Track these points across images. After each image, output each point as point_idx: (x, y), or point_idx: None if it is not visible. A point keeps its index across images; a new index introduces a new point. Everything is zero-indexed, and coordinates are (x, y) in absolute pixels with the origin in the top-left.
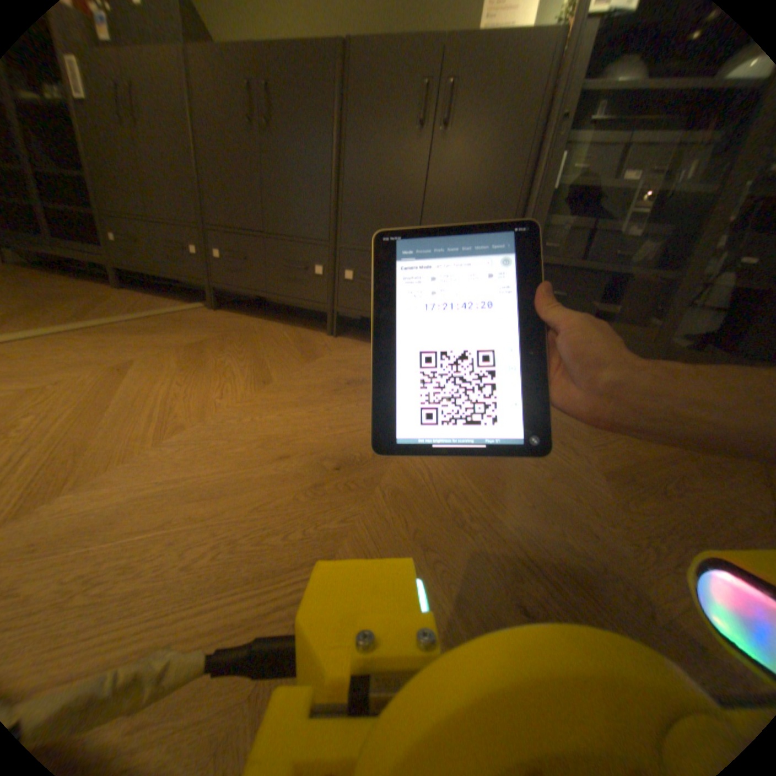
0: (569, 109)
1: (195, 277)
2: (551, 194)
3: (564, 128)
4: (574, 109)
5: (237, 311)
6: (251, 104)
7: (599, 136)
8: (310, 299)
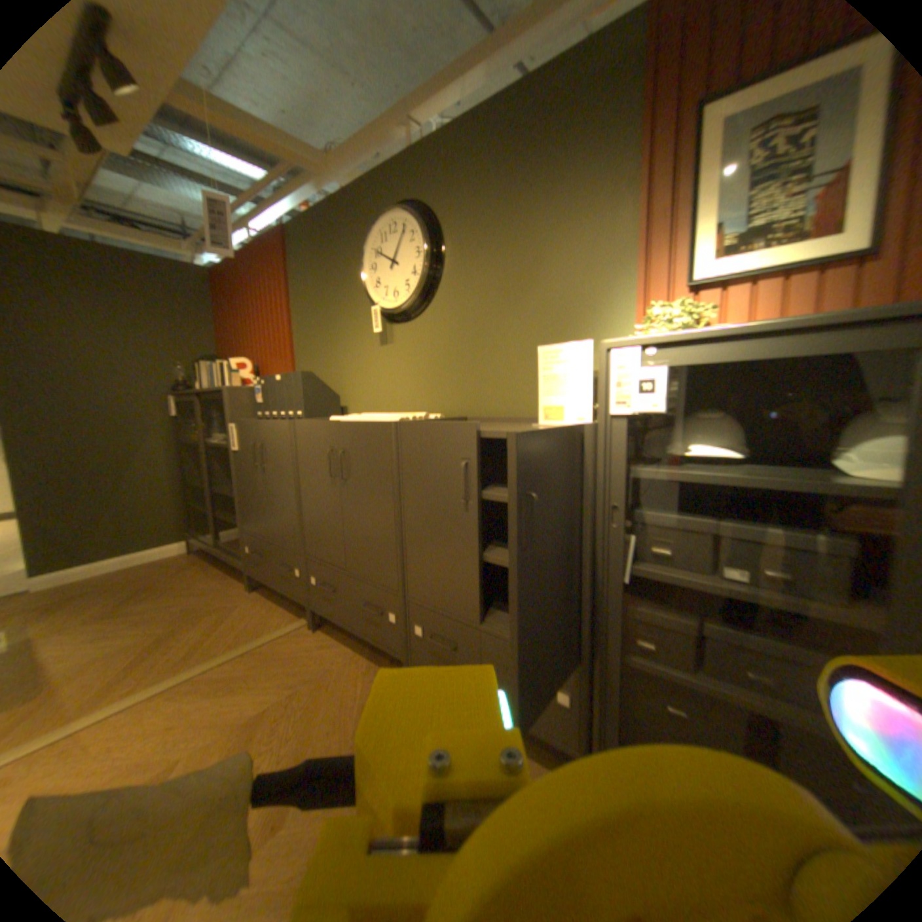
0: (614, 503)
1: (299, 596)
2: (618, 592)
3: (614, 521)
4: (621, 504)
5: (333, 631)
6: (334, 465)
7: (671, 521)
8: (386, 644)
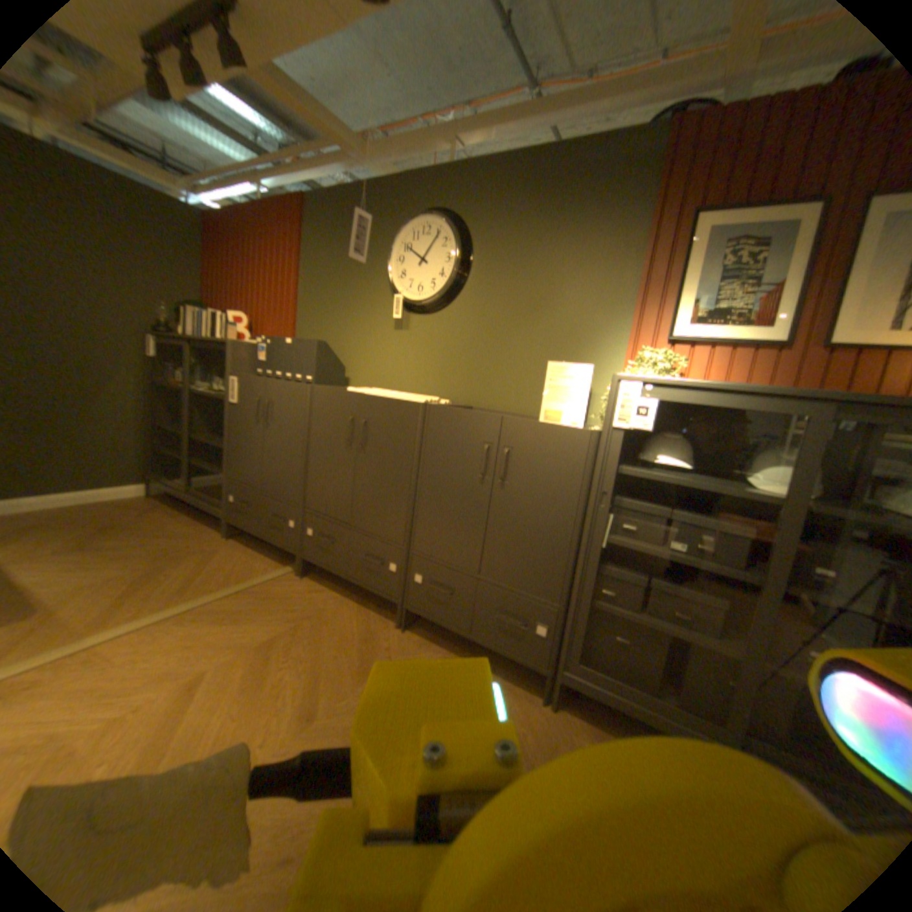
0: (605, 489)
1: (290, 546)
2: (598, 553)
3: (603, 503)
4: (610, 490)
5: (321, 579)
6: (354, 432)
7: (640, 507)
8: (383, 590)
